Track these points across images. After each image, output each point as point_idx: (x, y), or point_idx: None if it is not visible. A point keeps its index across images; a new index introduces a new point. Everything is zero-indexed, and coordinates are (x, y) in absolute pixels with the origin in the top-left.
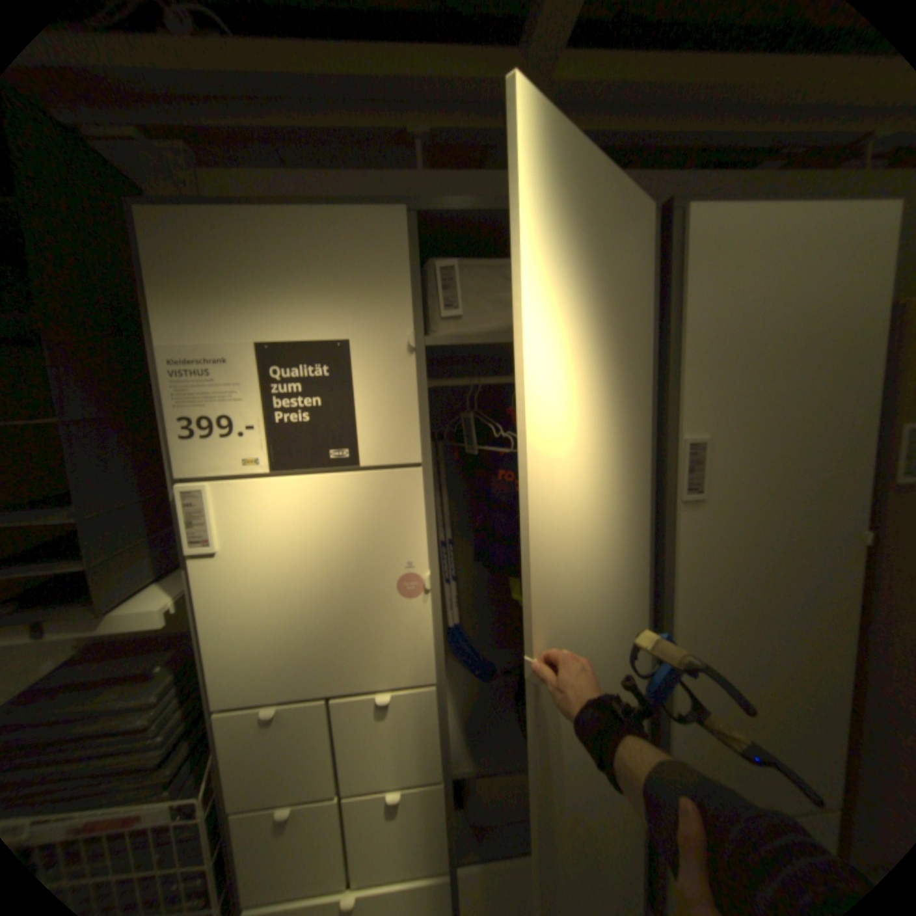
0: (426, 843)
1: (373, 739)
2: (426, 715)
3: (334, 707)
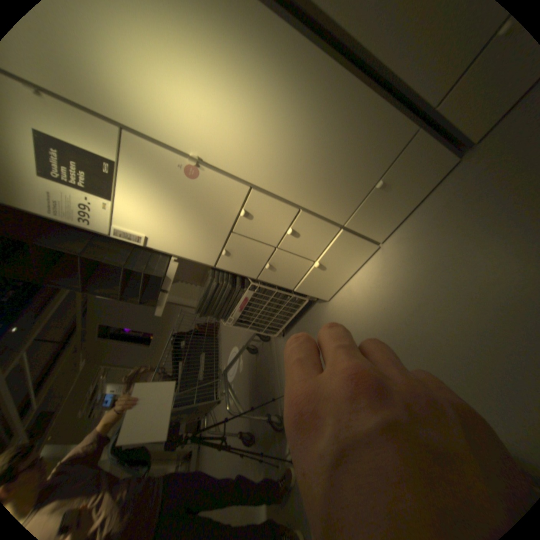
0: (322, 230)
1: (261, 225)
2: (264, 200)
3: (237, 231)
